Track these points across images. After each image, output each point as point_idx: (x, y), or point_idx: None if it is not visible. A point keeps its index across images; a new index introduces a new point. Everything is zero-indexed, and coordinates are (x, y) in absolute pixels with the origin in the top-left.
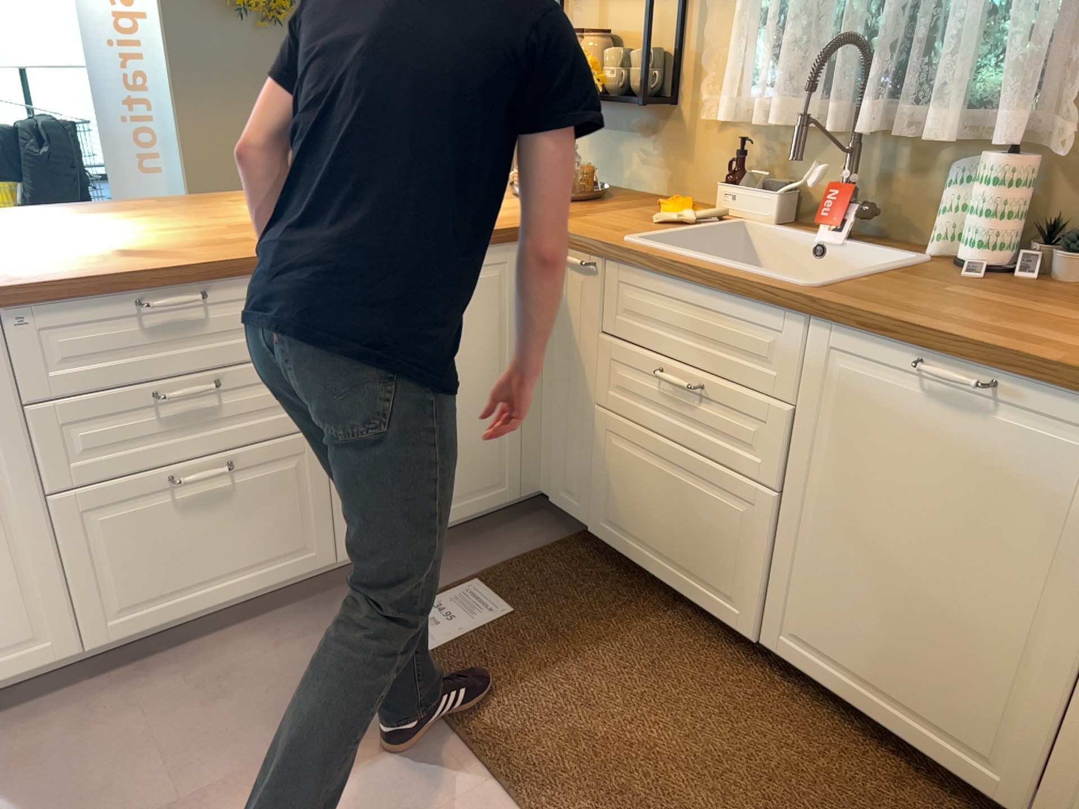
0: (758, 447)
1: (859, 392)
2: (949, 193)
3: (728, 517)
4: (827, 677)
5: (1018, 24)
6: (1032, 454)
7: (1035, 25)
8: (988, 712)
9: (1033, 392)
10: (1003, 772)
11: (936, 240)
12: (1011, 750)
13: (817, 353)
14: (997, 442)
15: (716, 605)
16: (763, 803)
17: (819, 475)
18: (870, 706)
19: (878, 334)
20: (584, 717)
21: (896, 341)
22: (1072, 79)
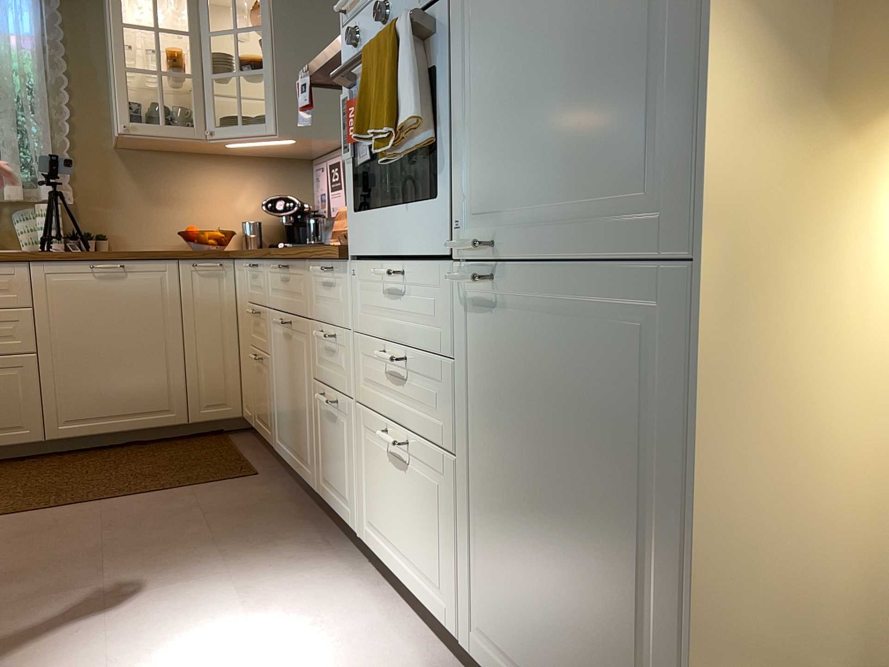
0: (15, 336)
1: (66, 288)
2: (21, 224)
3: (5, 383)
4: (90, 429)
5: (35, 152)
6: (143, 285)
7: (43, 153)
8: (161, 390)
9: (136, 264)
10: (174, 409)
11: (26, 244)
12: (174, 399)
13: (38, 277)
14: (130, 286)
15: (11, 439)
16: (110, 469)
17: (56, 334)
18: (115, 426)
19: (70, 260)
20: (1, 496)
21: (79, 260)
22: (60, 175)
